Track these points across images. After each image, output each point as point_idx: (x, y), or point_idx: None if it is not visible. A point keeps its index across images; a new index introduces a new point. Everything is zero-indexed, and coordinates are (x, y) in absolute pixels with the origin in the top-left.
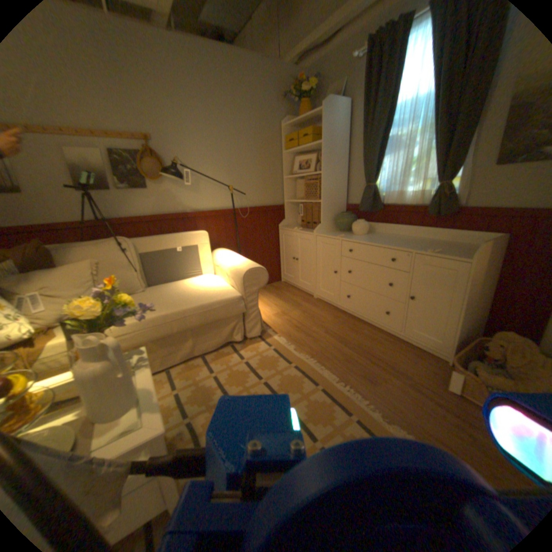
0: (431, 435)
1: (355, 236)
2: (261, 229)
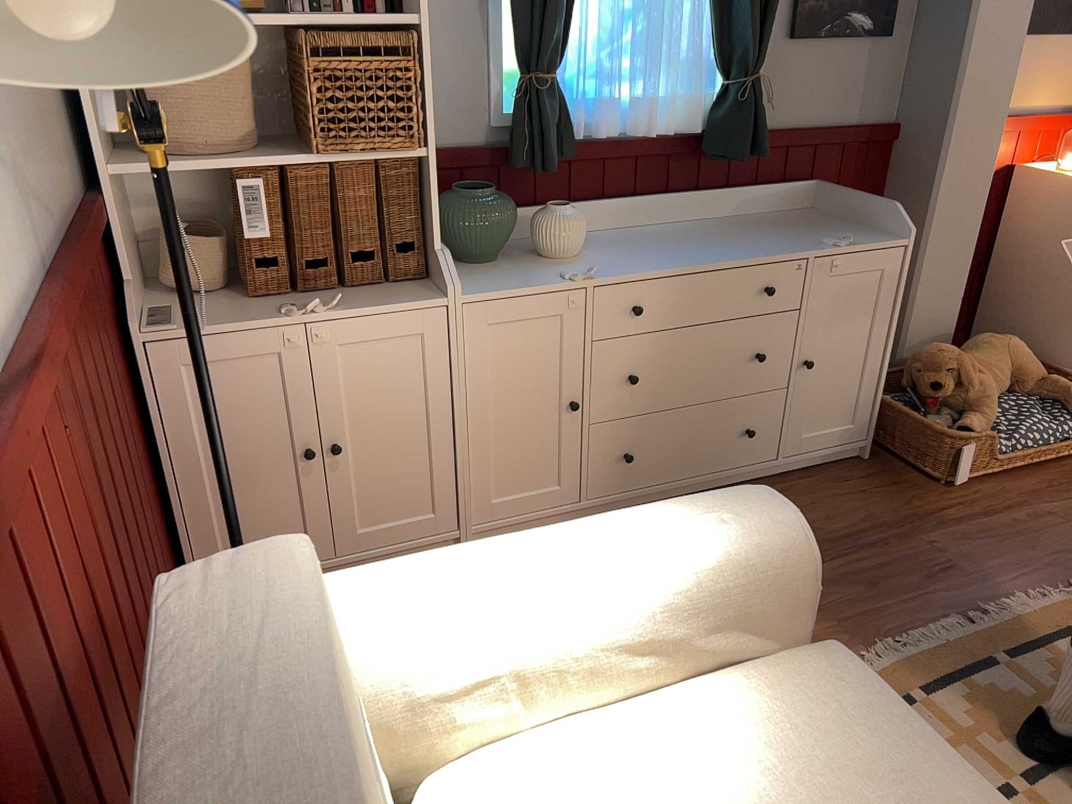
0: (1069, 550)
1: (578, 262)
2: (109, 386)
